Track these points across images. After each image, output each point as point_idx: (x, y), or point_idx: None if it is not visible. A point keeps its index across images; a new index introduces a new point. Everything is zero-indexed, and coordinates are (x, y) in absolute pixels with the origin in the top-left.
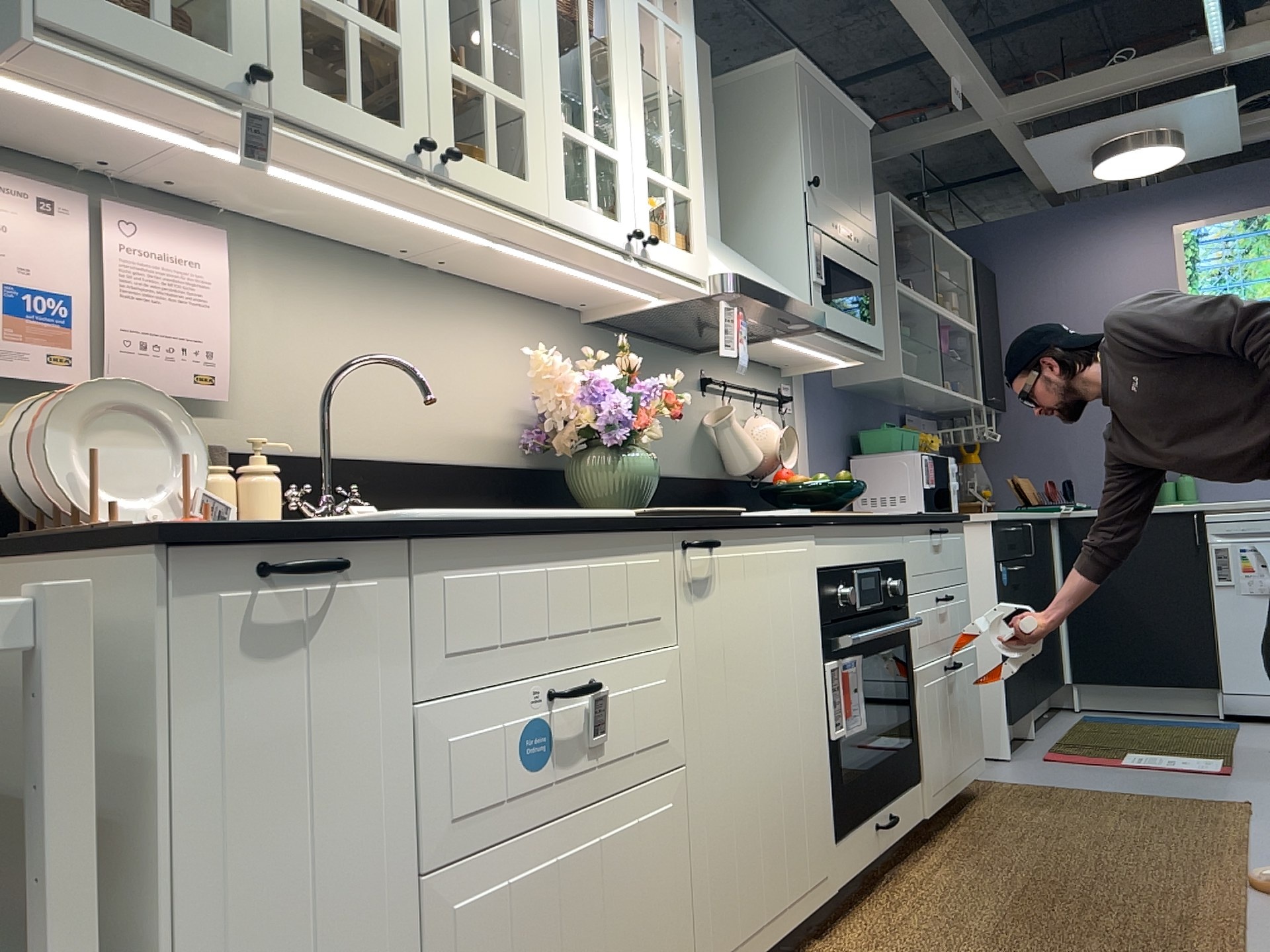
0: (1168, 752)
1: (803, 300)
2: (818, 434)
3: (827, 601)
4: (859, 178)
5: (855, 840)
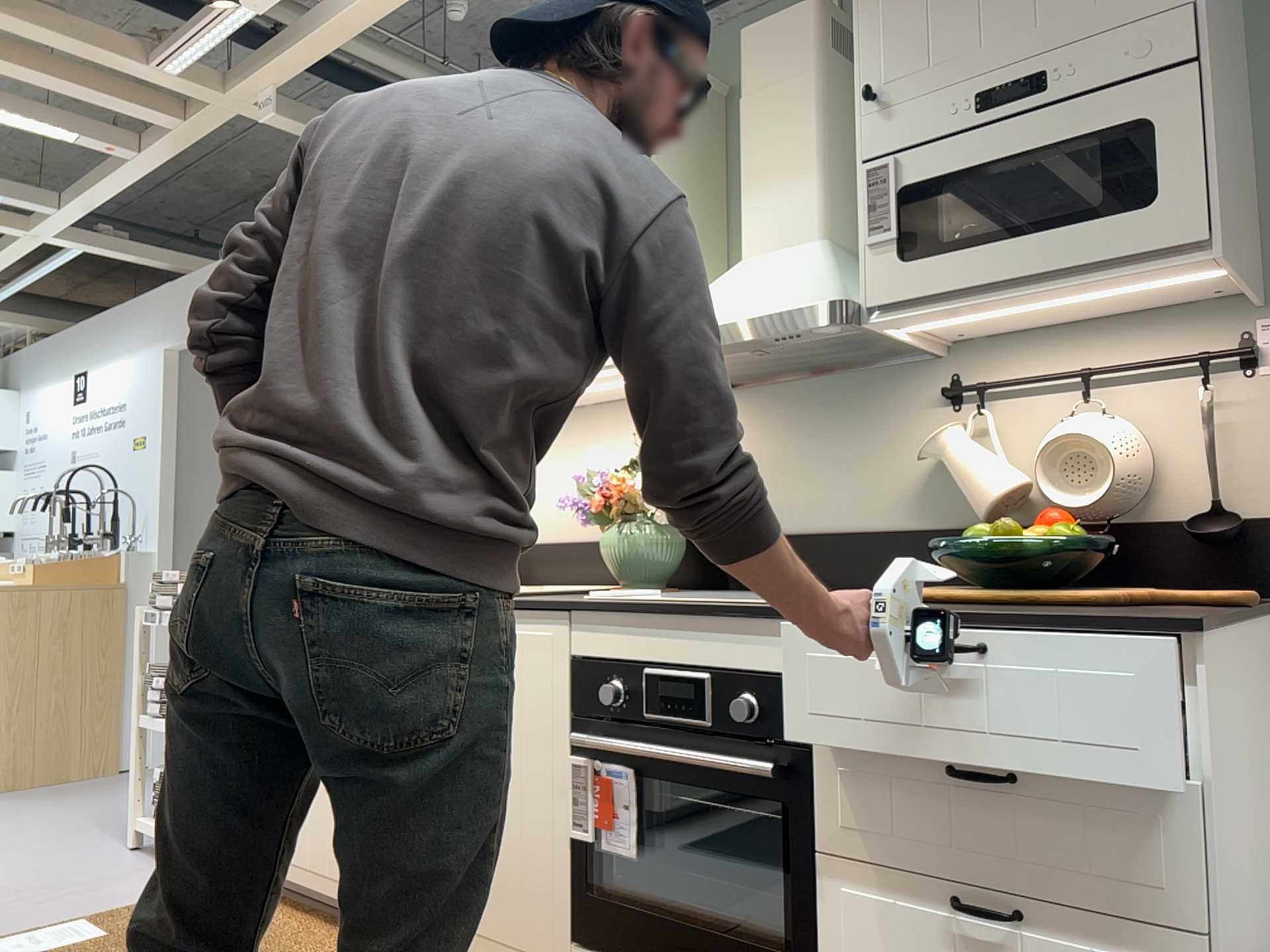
0: None
1: (809, 296)
2: None
3: (582, 692)
4: None
5: None
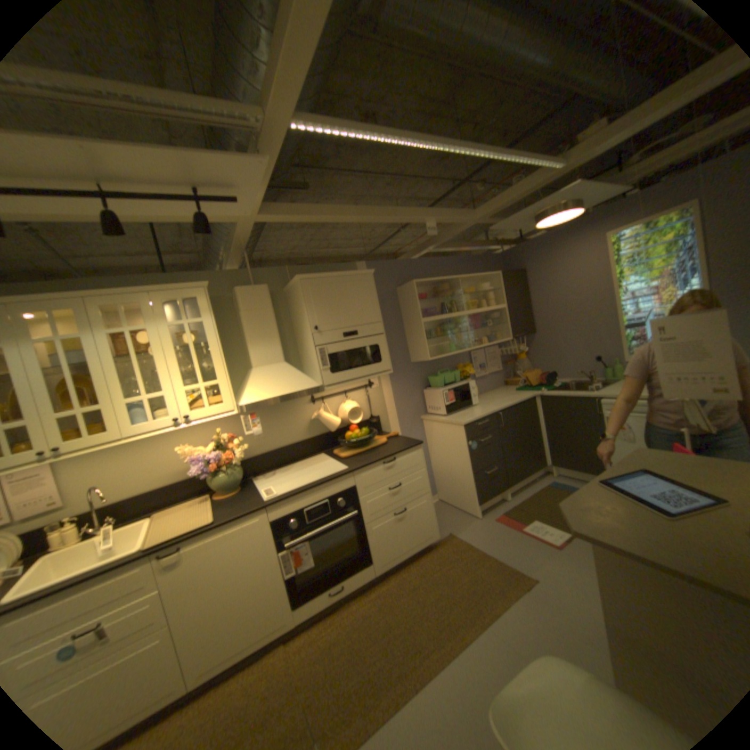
0: (553, 525)
1: (308, 384)
2: (397, 388)
3: (277, 531)
4: (361, 303)
5: (308, 606)
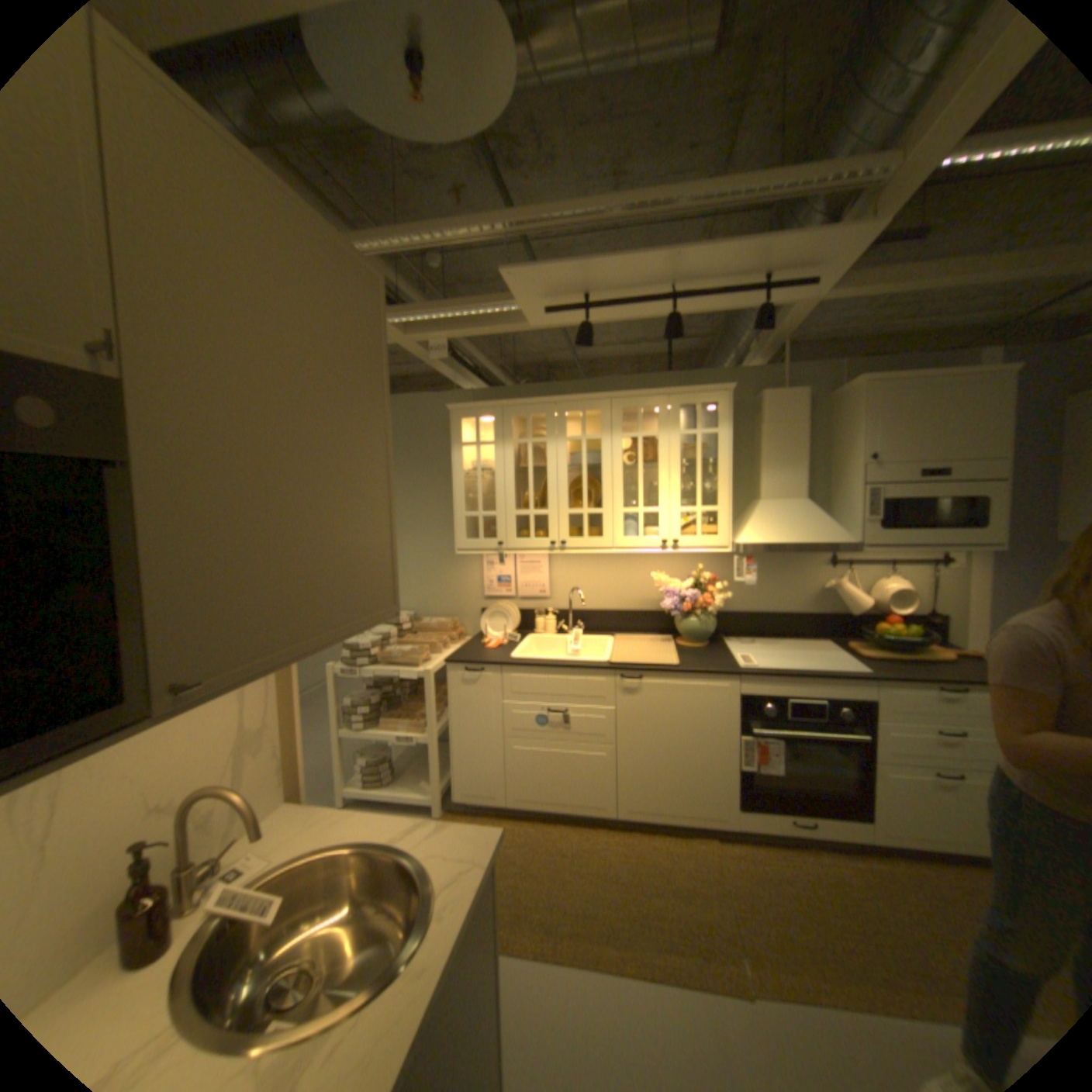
0: None
1: (839, 537)
2: (1008, 580)
3: (749, 710)
4: (974, 422)
5: (763, 820)
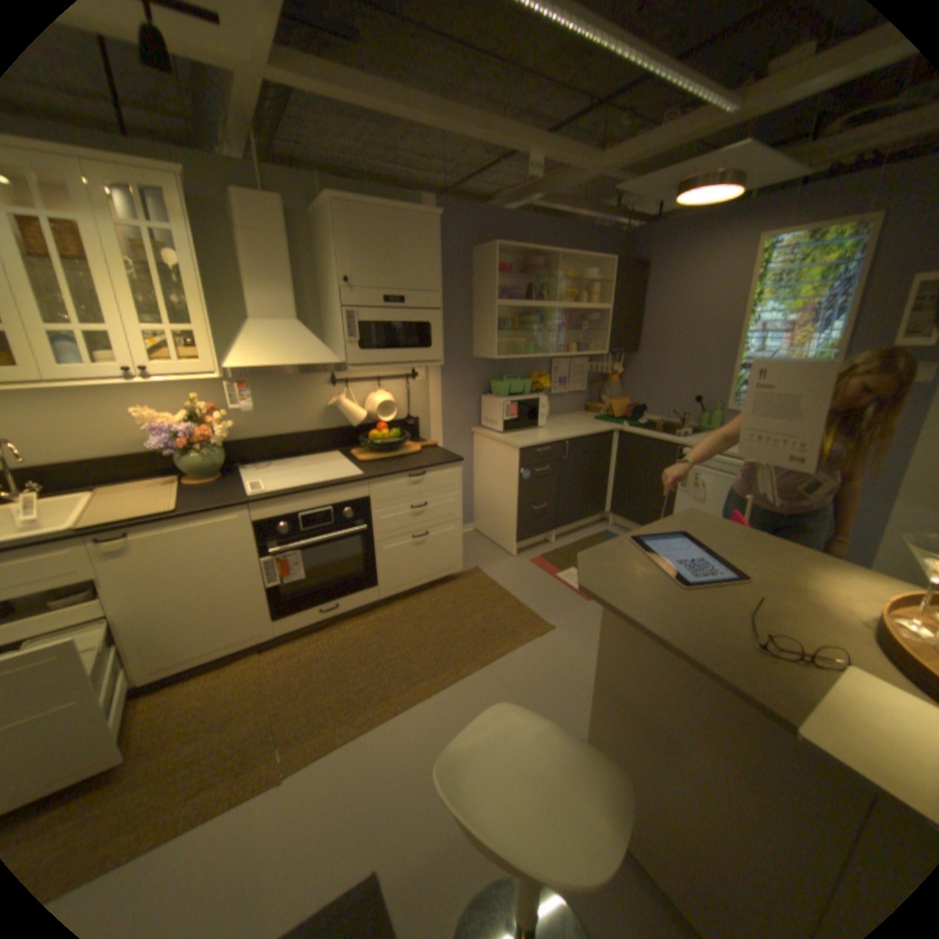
0: None
1: (326, 357)
2: (449, 387)
3: (262, 533)
4: (416, 257)
5: (293, 618)
